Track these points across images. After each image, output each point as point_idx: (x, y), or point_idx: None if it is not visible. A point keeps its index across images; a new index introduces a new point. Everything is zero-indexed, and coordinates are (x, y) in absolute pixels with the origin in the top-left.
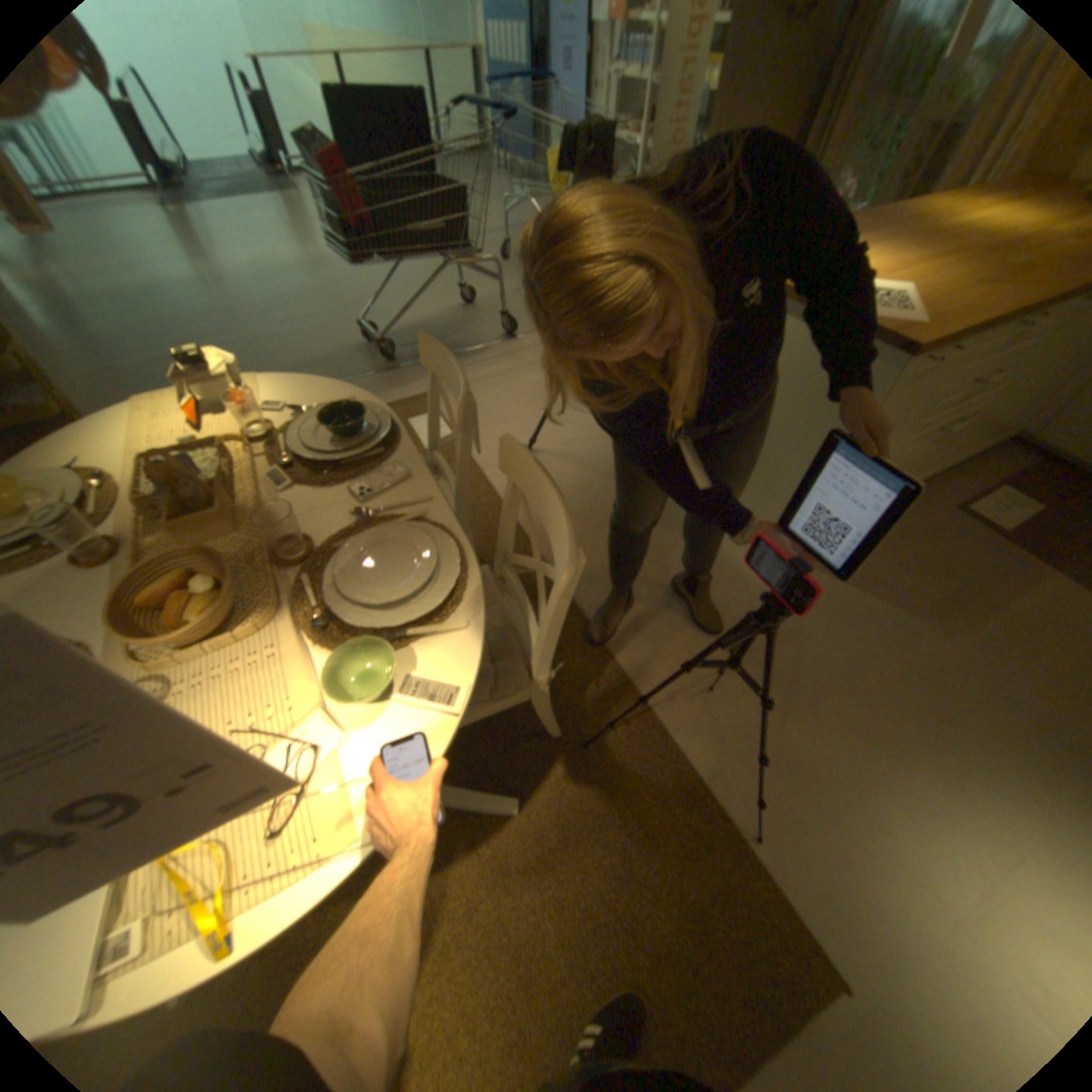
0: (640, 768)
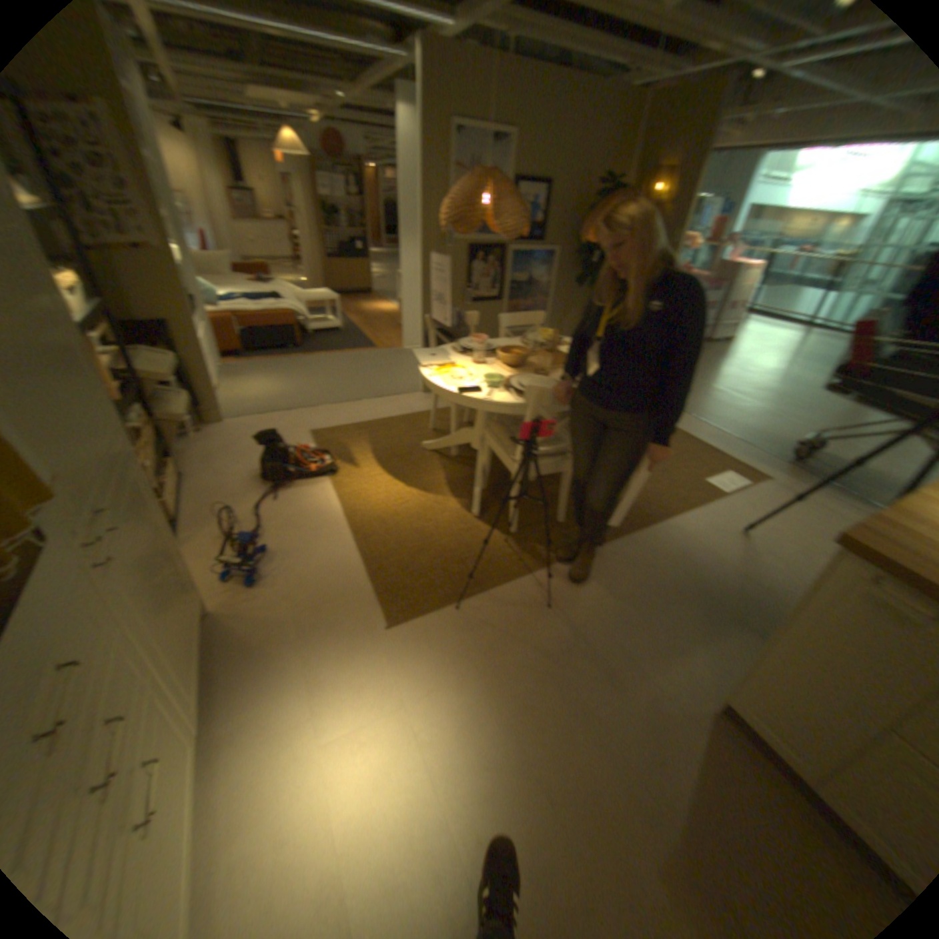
0: (494, 564)
